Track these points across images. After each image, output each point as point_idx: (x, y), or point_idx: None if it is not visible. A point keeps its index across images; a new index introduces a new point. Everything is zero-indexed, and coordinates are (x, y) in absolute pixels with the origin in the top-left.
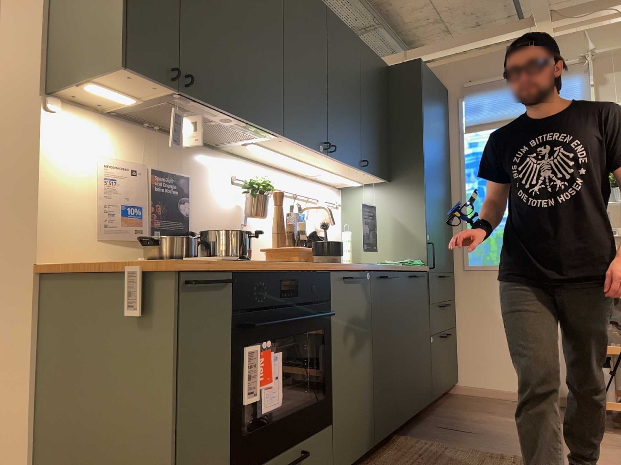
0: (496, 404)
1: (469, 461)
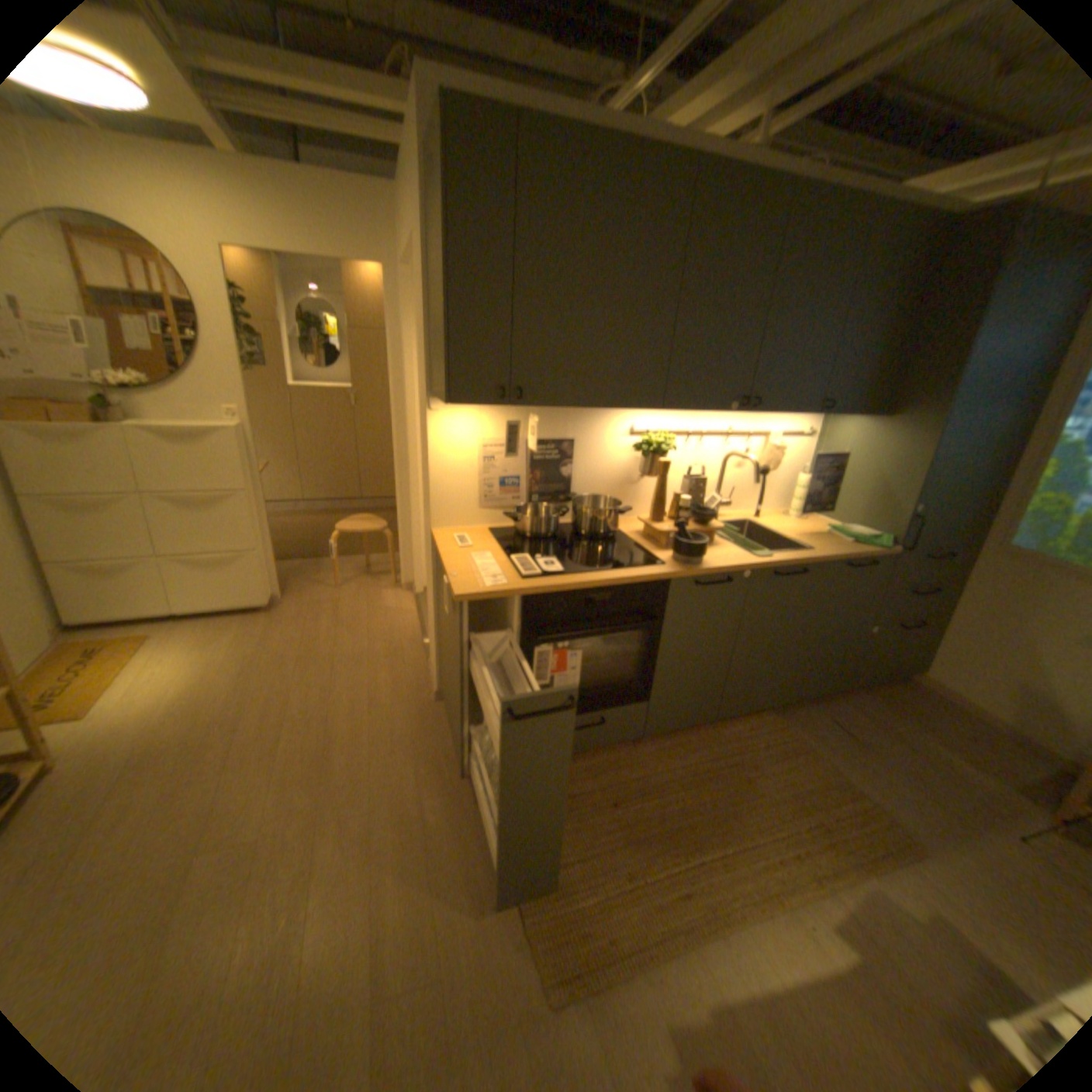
0: (957, 723)
1: (813, 782)
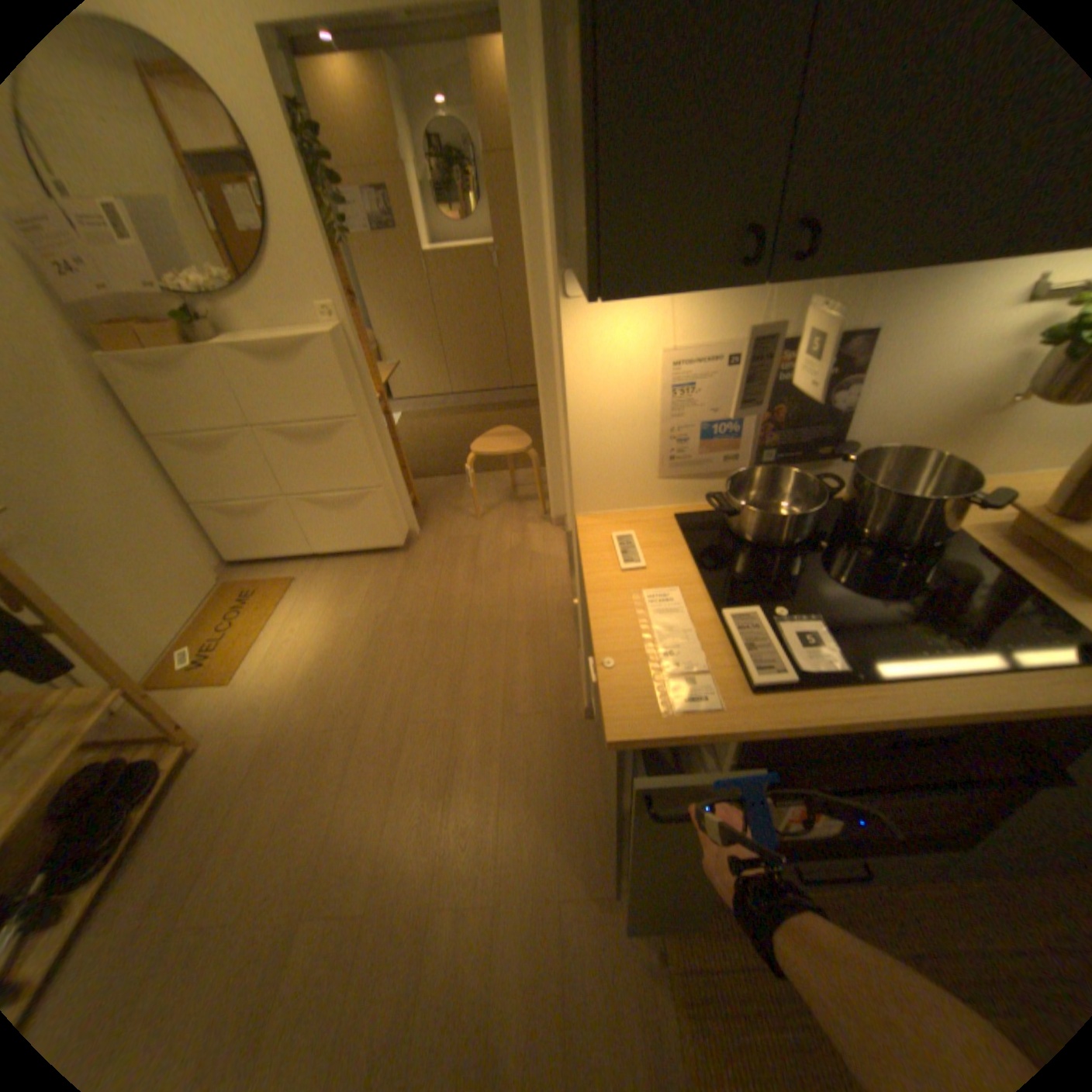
0: None
1: None
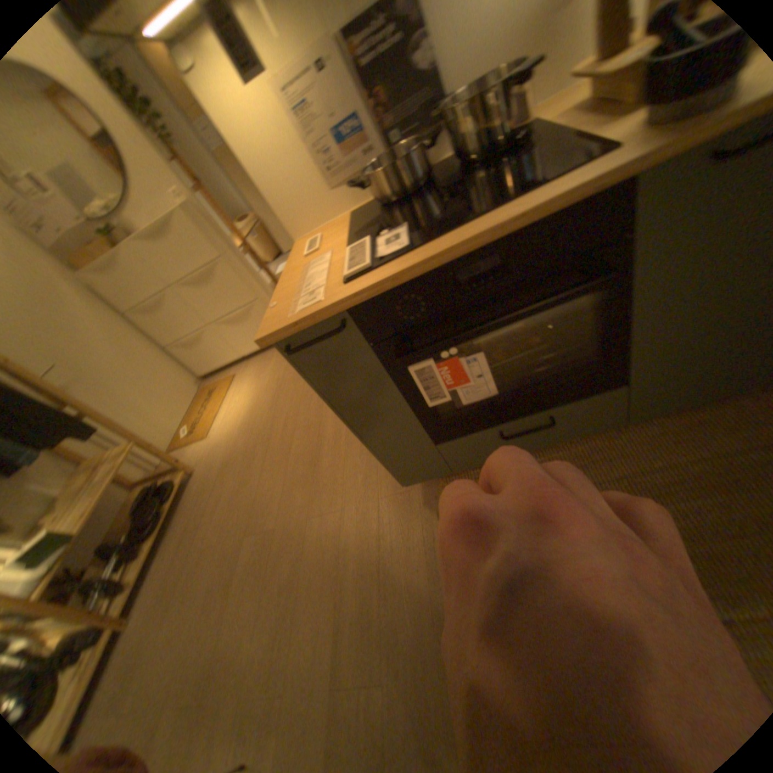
0: None
1: None
